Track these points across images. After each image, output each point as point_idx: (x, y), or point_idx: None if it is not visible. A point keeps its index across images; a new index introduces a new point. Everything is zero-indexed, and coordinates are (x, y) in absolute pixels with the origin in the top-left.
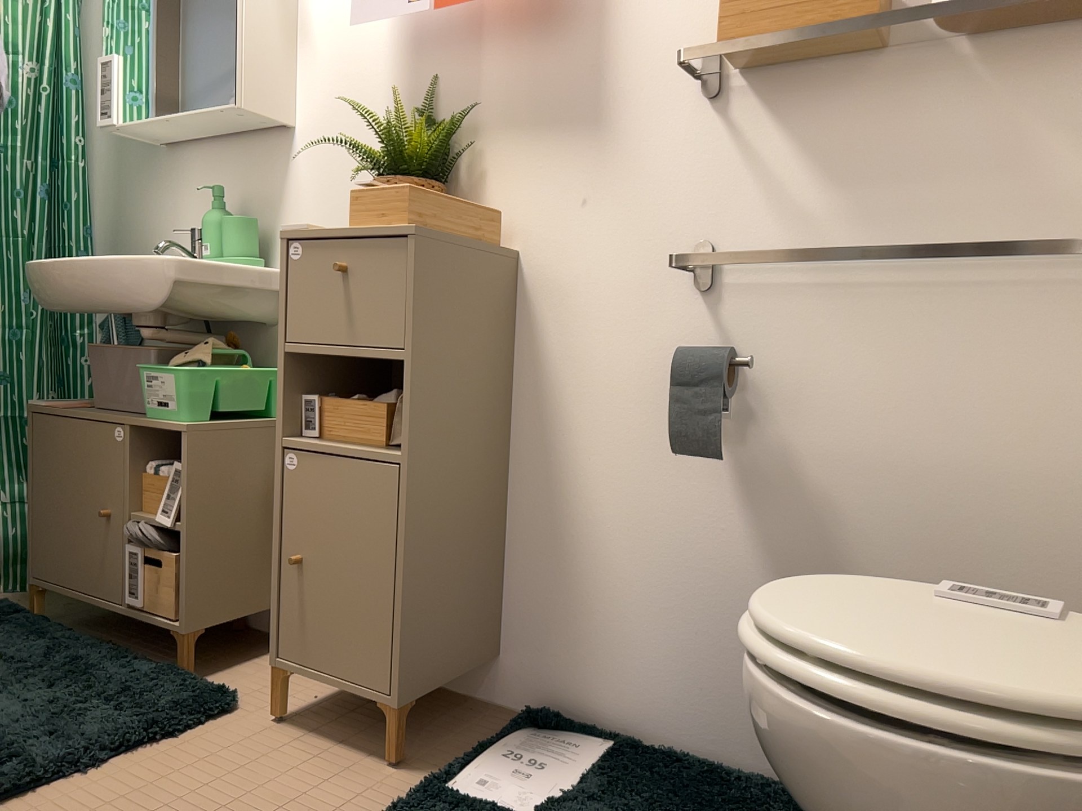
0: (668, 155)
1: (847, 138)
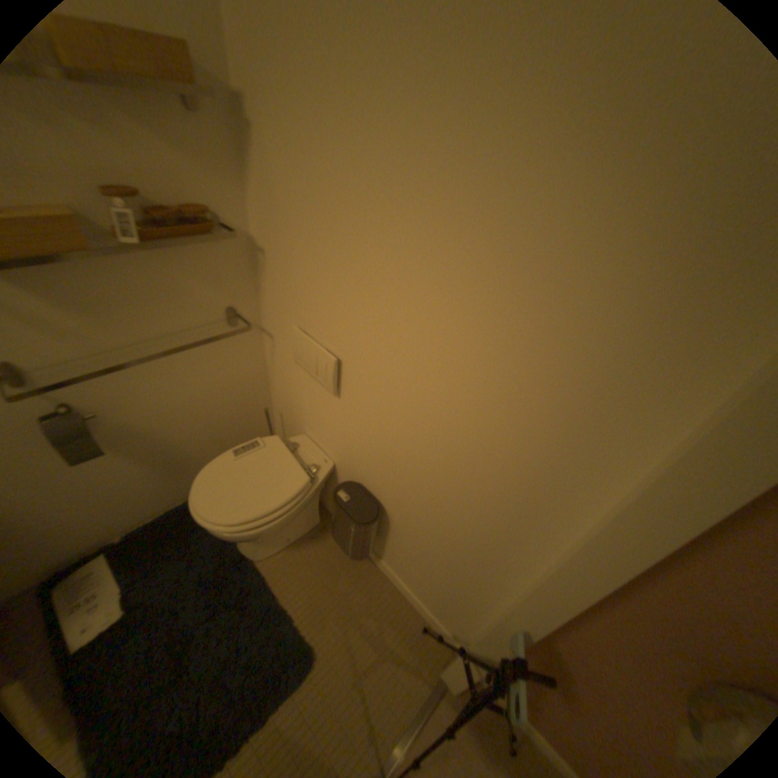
0: None
1: (75, 289)
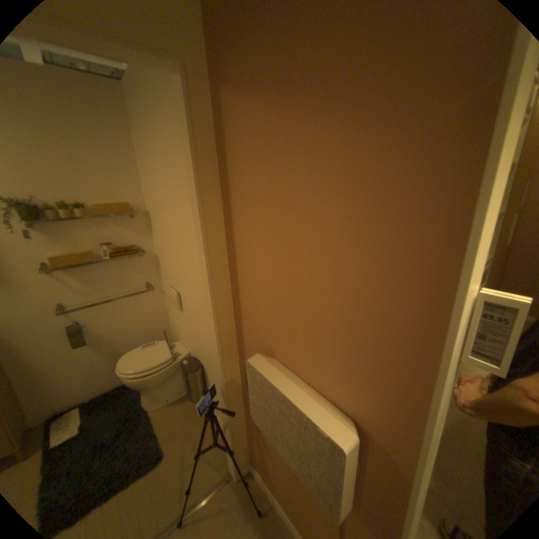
0: (38, 287)
1: (90, 277)
